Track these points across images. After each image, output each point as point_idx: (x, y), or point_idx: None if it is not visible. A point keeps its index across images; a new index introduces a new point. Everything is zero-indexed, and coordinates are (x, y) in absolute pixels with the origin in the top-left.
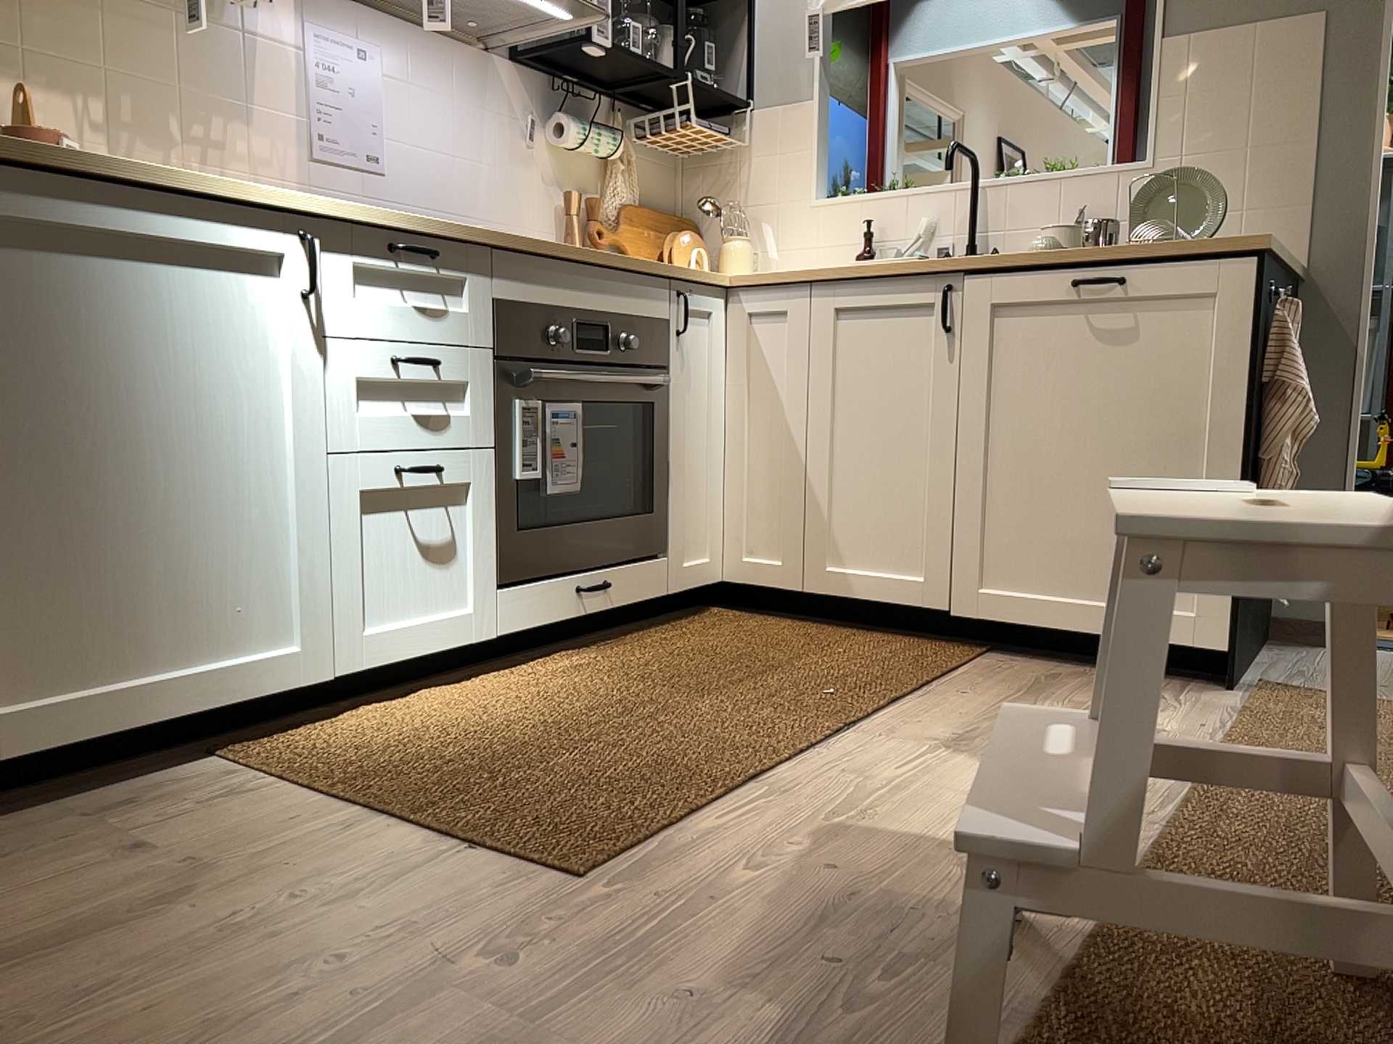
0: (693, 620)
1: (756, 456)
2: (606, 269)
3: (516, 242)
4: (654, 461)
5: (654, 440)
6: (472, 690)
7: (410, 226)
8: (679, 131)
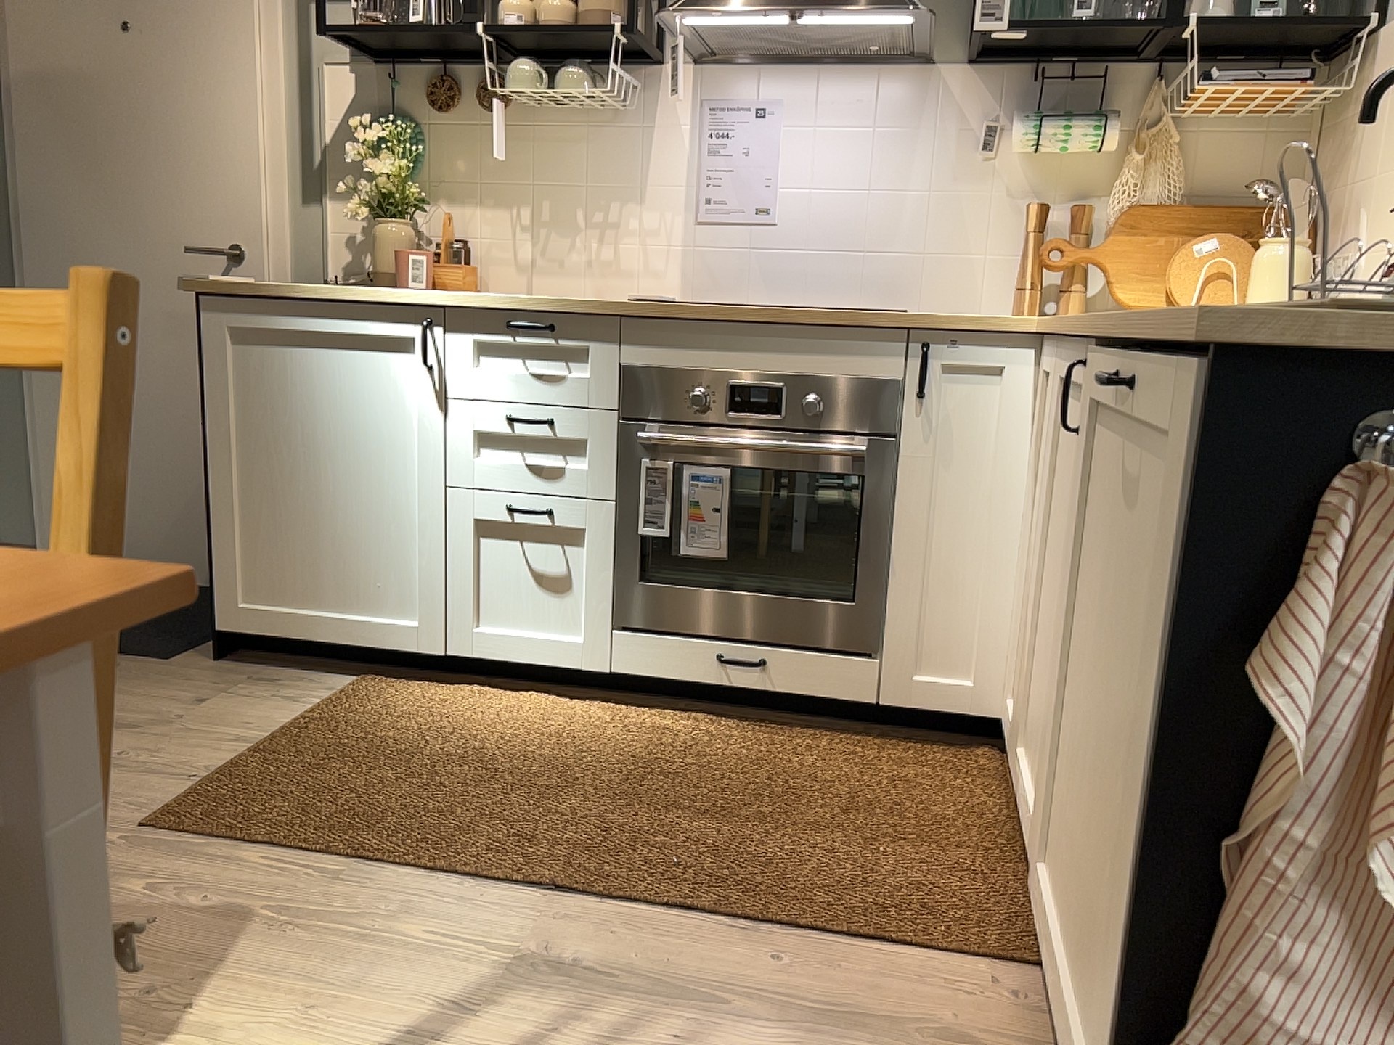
0: (935, 751)
1: (1031, 573)
2: (783, 327)
3: (642, 311)
4: (868, 548)
5: (870, 524)
6: (563, 711)
7: (519, 305)
8: (1191, 97)
